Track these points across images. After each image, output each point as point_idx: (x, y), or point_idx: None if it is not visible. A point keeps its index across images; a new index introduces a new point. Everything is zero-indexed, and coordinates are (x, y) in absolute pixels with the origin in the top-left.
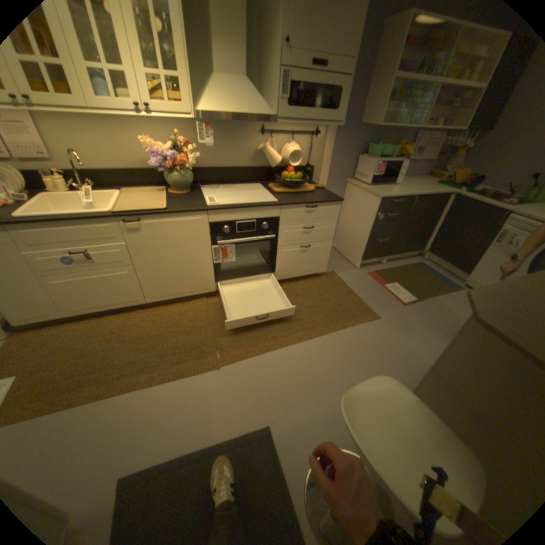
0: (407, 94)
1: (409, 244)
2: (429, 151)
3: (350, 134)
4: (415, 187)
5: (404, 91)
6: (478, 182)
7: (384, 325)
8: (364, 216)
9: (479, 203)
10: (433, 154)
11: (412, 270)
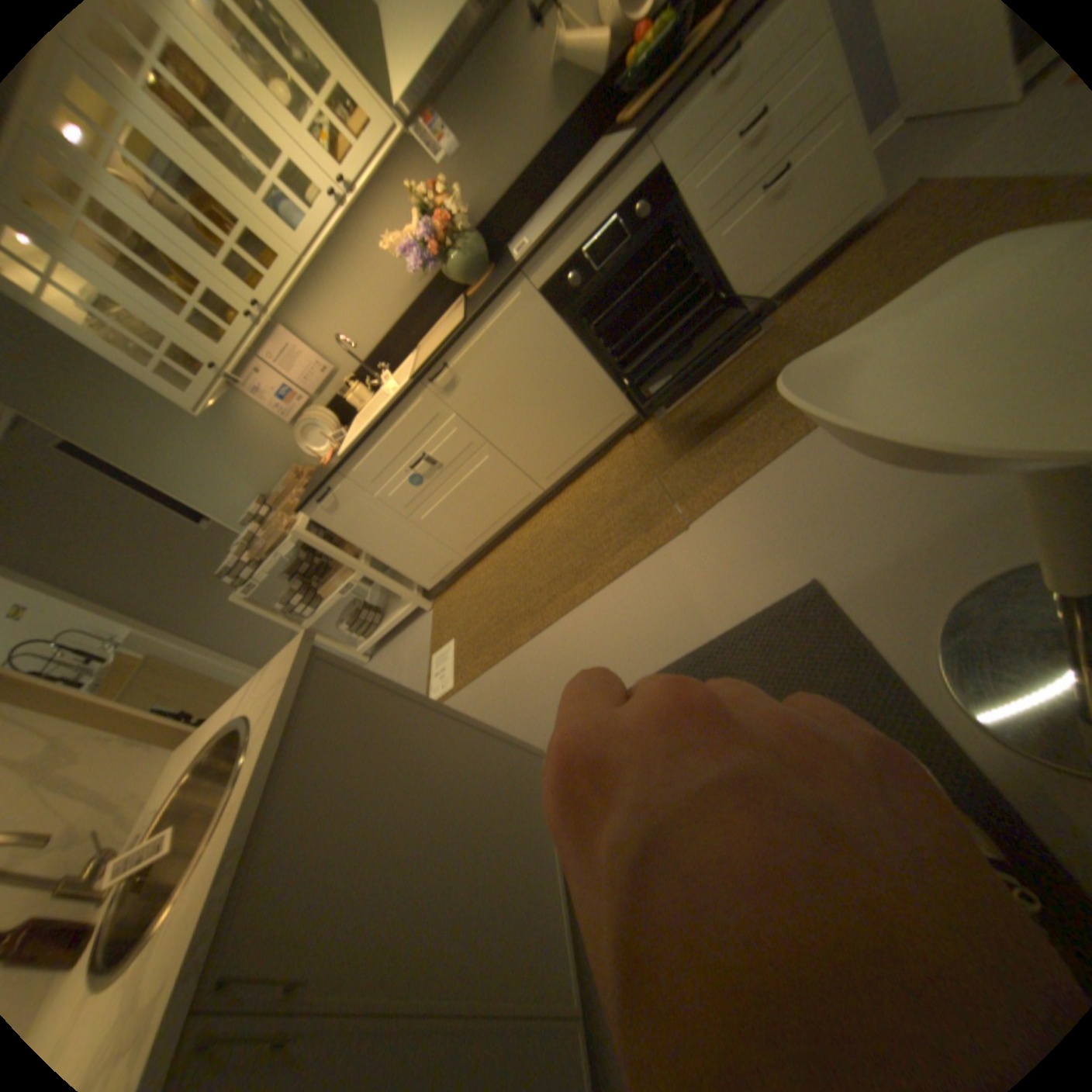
0: None
1: None
2: None
3: None
4: None
5: None
6: None
7: None
8: None
9: None
10: None
11: None
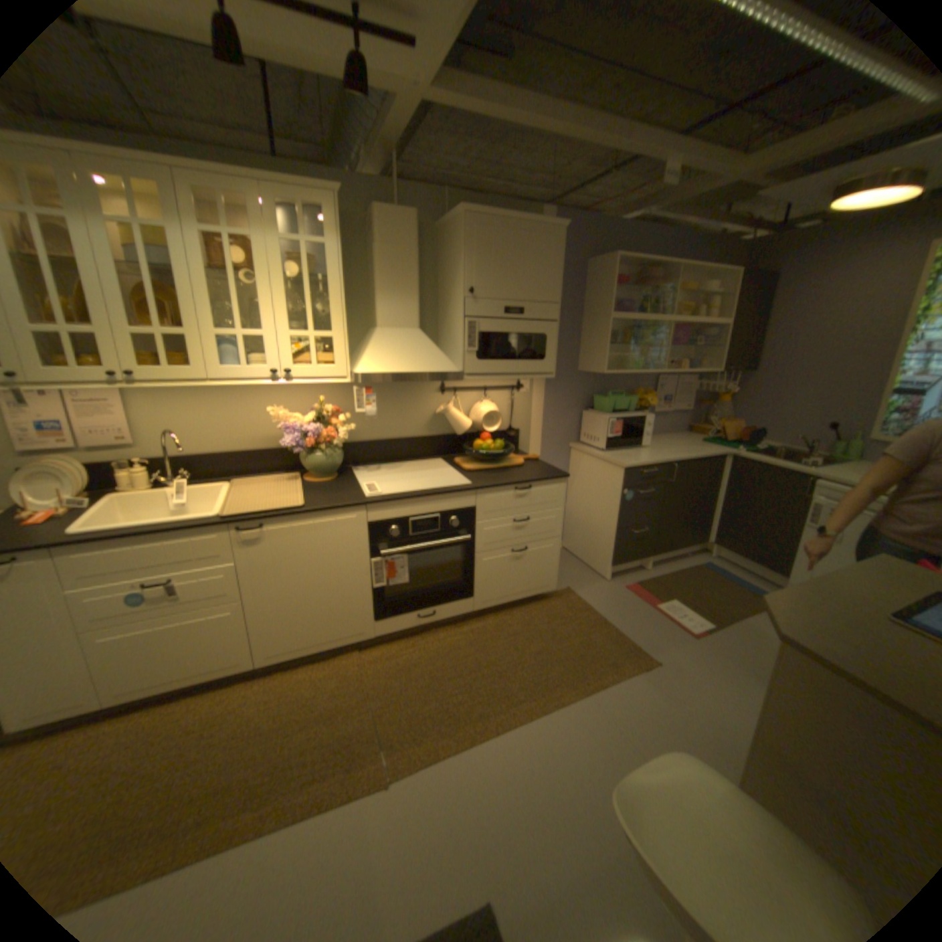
0: (633, 335)
1: (682, 536)
2: (680, 400)
3: (565, 386)
4: (671, 450)
5: (628, 331)
6: (760, 437)
7: (670, 679)
8: (604, 497)
9: (769, 467)
10: (686, 404)
11: (697, 577)
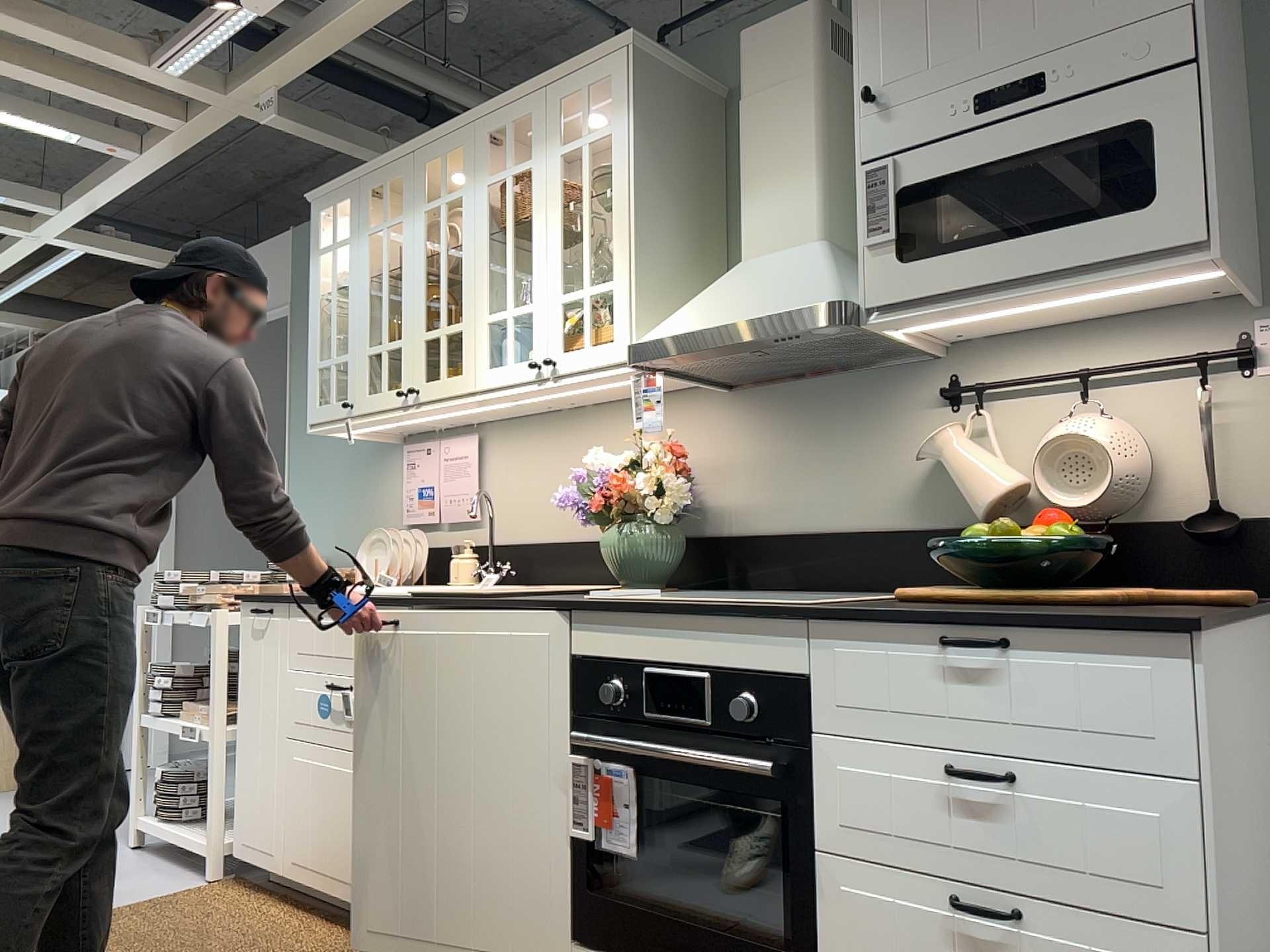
0: None
1: None
2: None
3: None
4: None
5: None
6: None
7: None
8: None
9: None
10: None
11: None
